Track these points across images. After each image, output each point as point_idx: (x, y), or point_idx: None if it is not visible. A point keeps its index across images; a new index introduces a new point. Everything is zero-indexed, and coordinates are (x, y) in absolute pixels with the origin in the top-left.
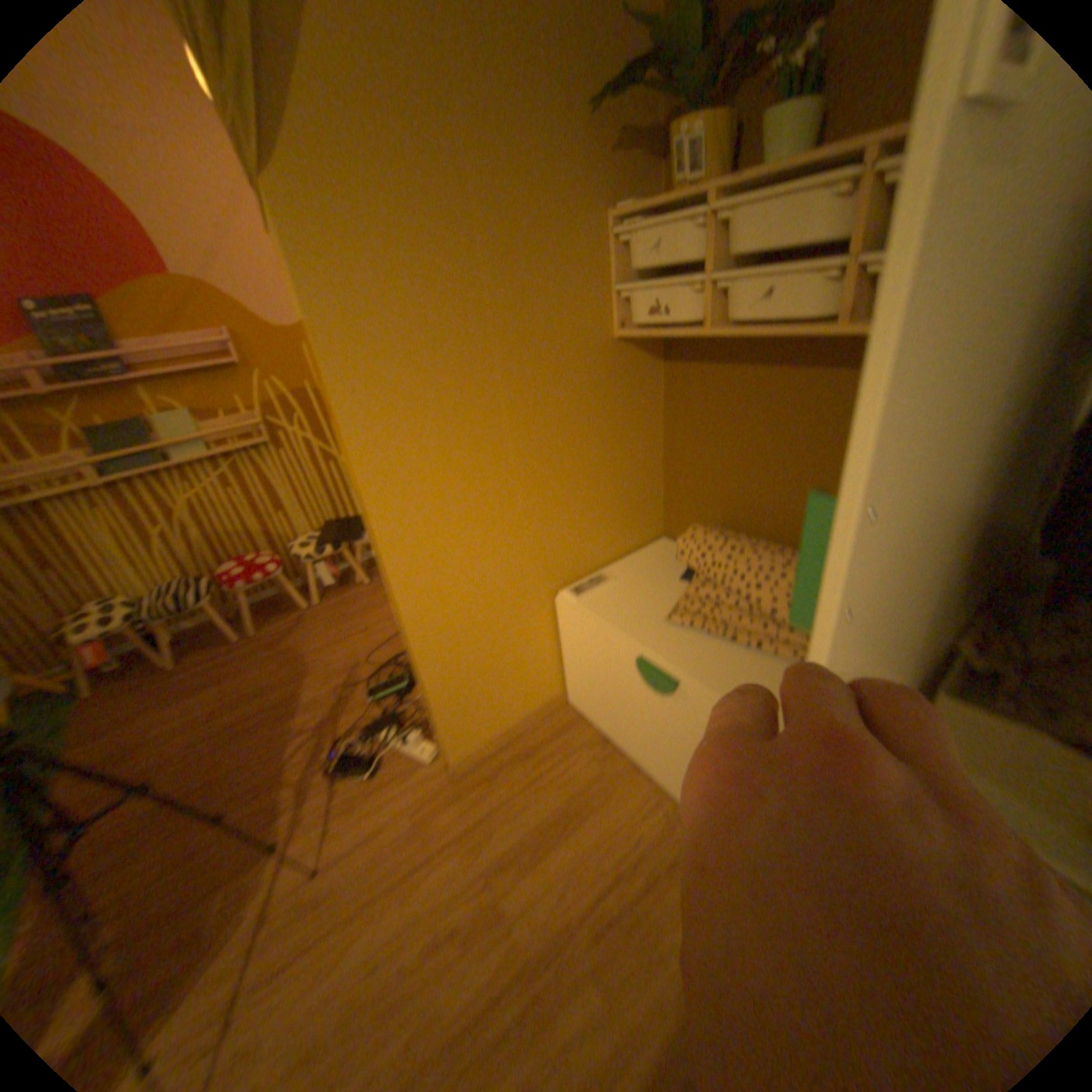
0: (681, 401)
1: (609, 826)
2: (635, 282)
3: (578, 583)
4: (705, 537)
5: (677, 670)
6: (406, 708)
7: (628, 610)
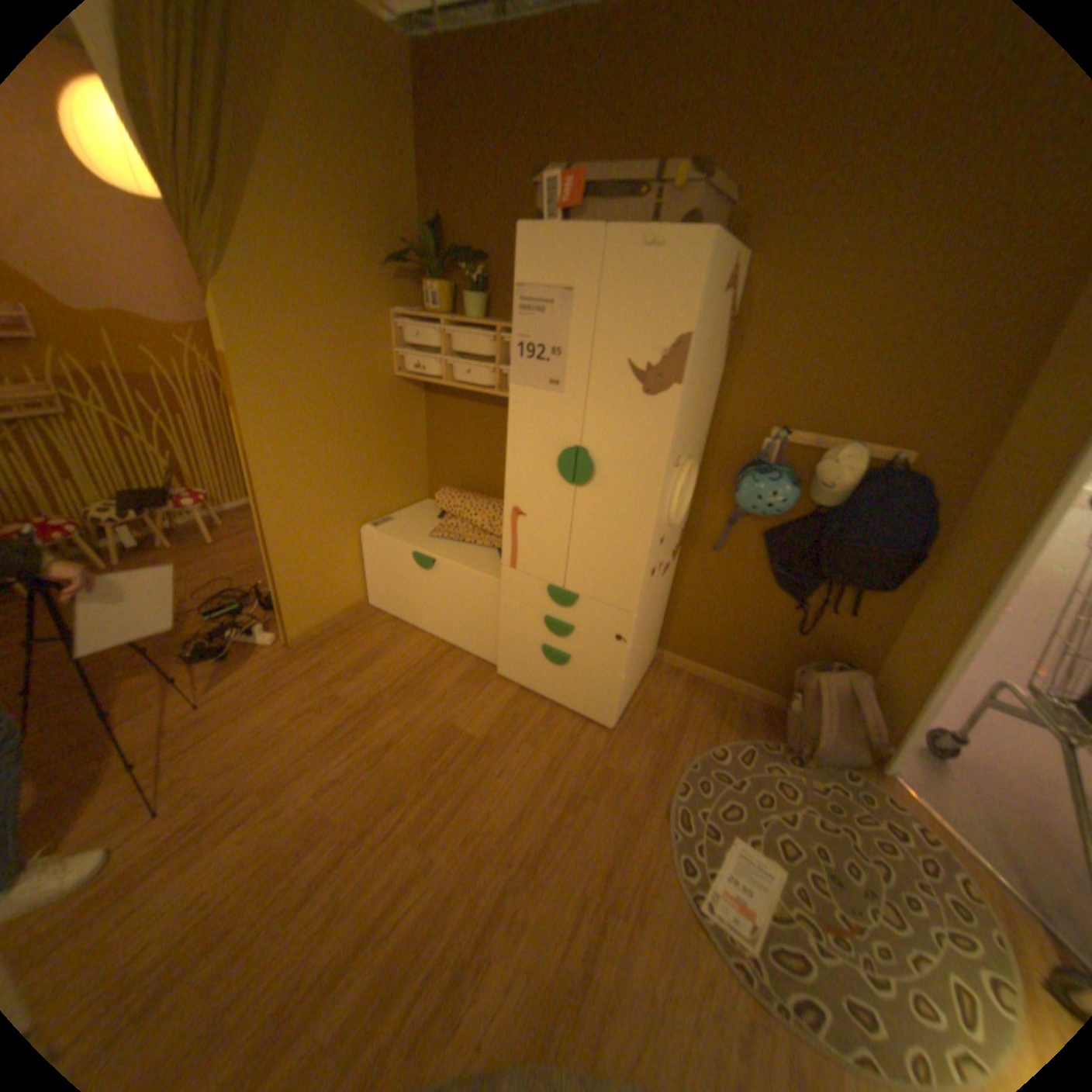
0: (435, 419)
1: (400, 656)
2: (406, 353)
3: (376, 524)
4: (450, 495)
5: (435, 557)
6: (242, 625)
7: (408, 535)
